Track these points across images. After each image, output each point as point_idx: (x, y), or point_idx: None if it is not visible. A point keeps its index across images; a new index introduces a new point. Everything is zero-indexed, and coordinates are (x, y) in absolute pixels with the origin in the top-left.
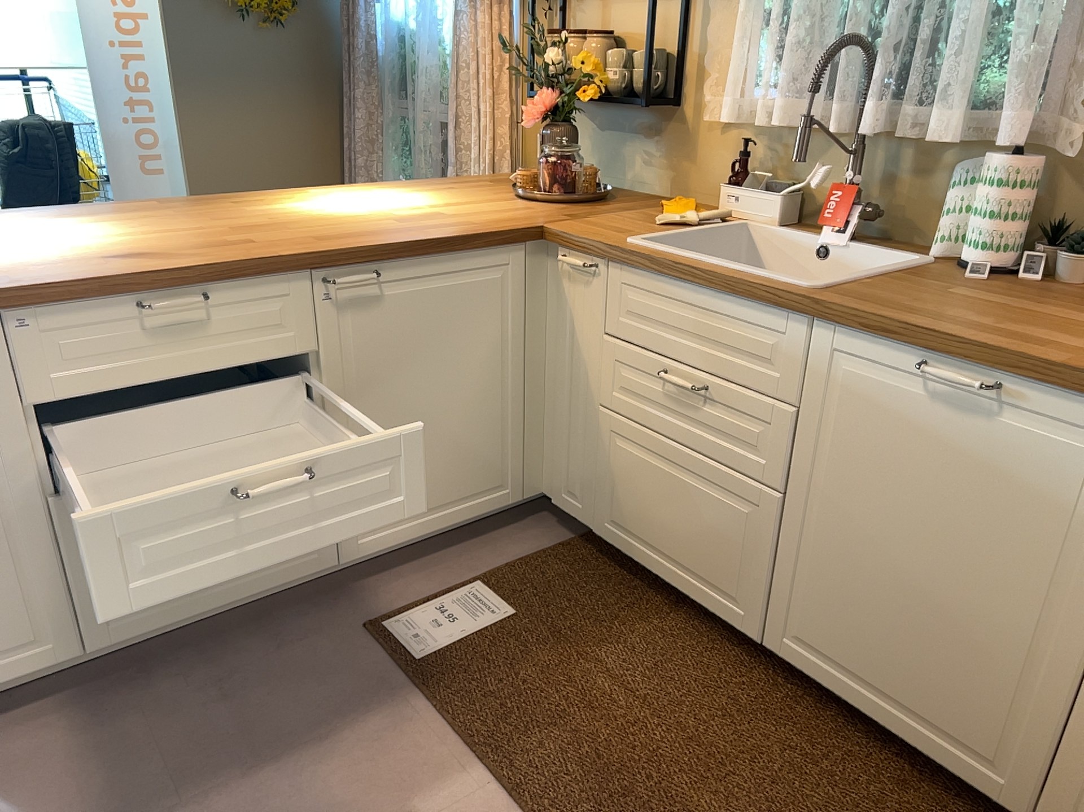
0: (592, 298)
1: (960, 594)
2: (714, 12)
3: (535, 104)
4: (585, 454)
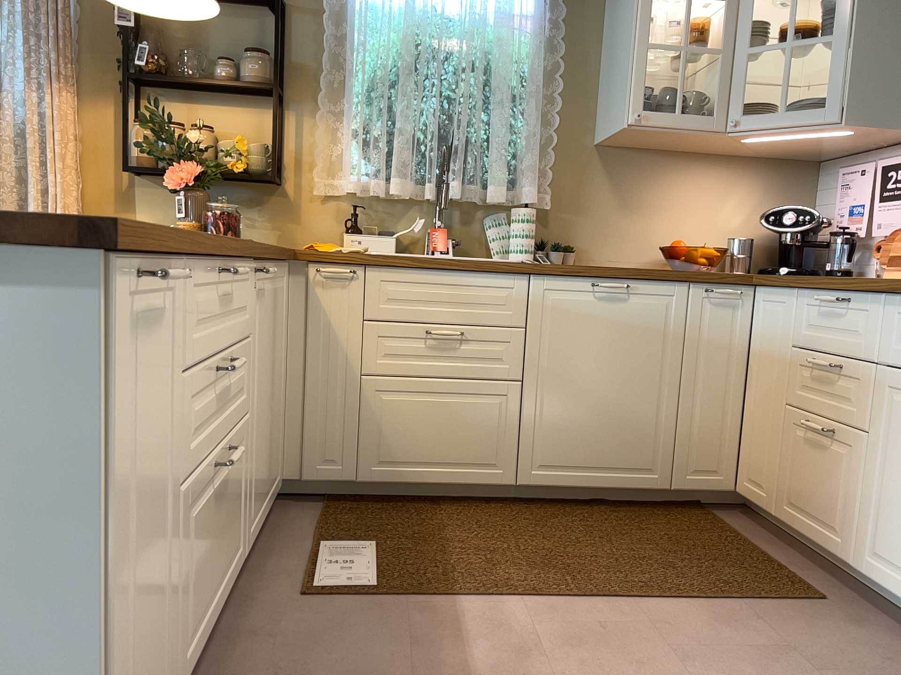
0: (348, 297)
1: (626, 390)
2: (321, 123)
3: (185, 170)
4: (344, 421)
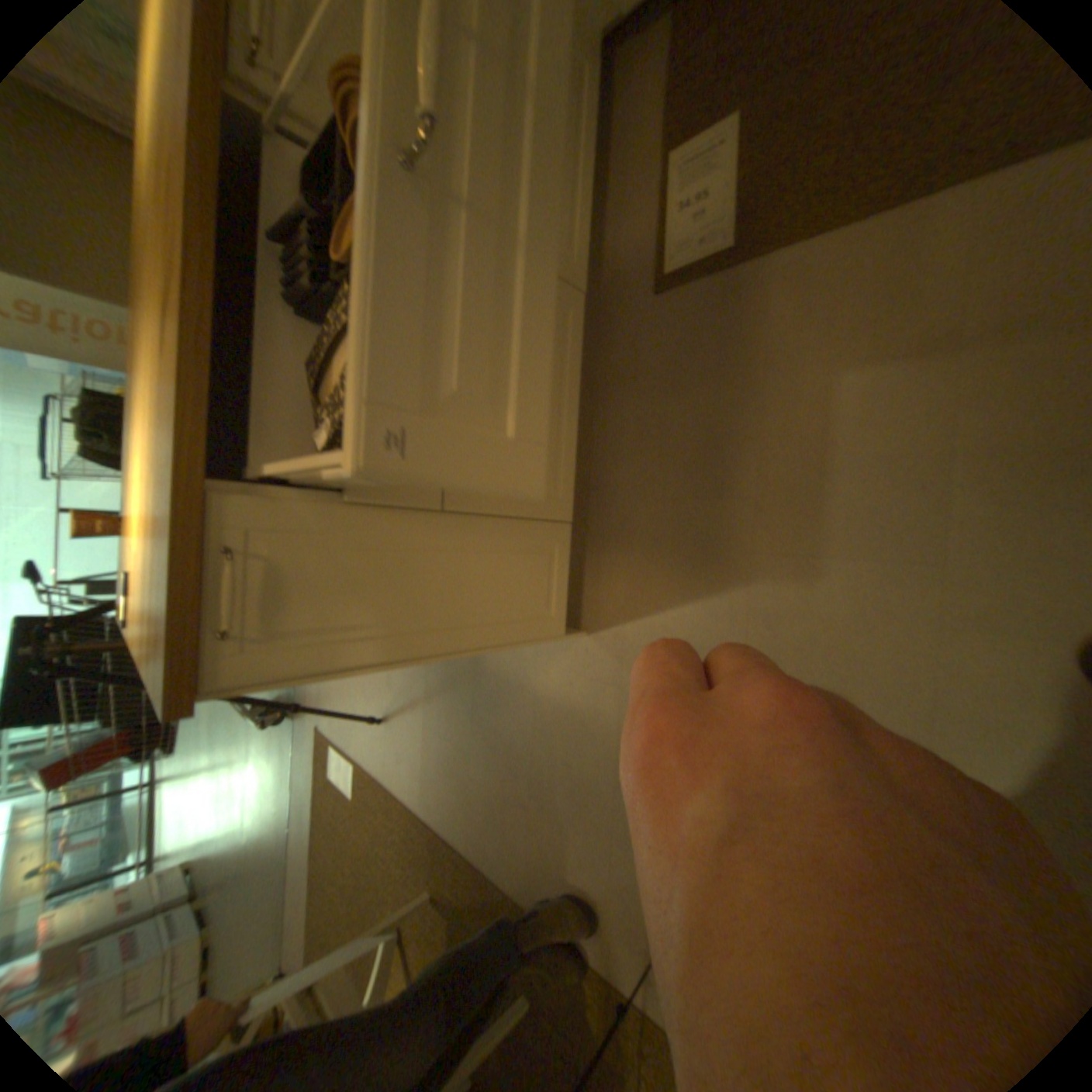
0: None
1: None
2: None
3: None
4: None
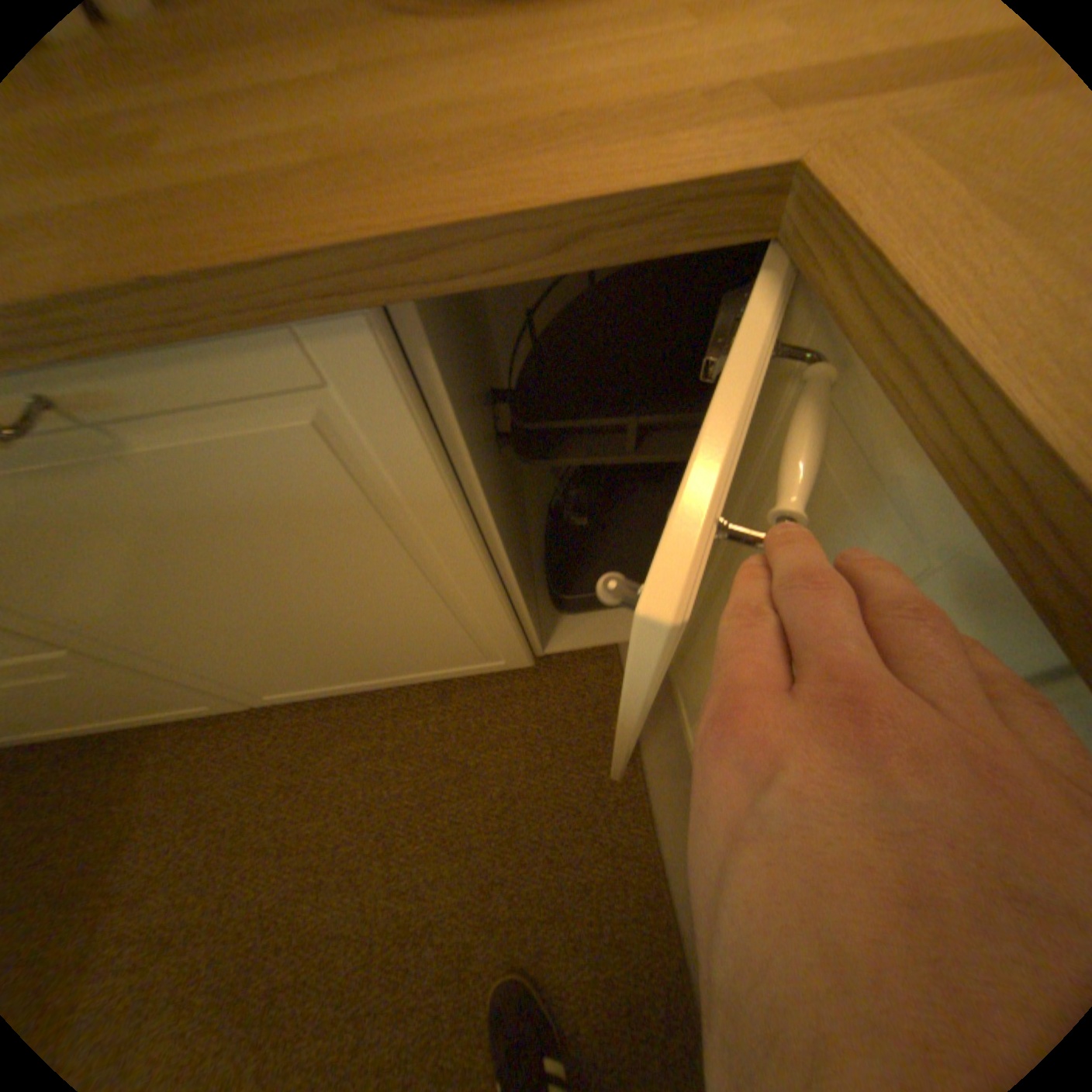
0: None
1: (350, 614)
2: None
3: None
4: None
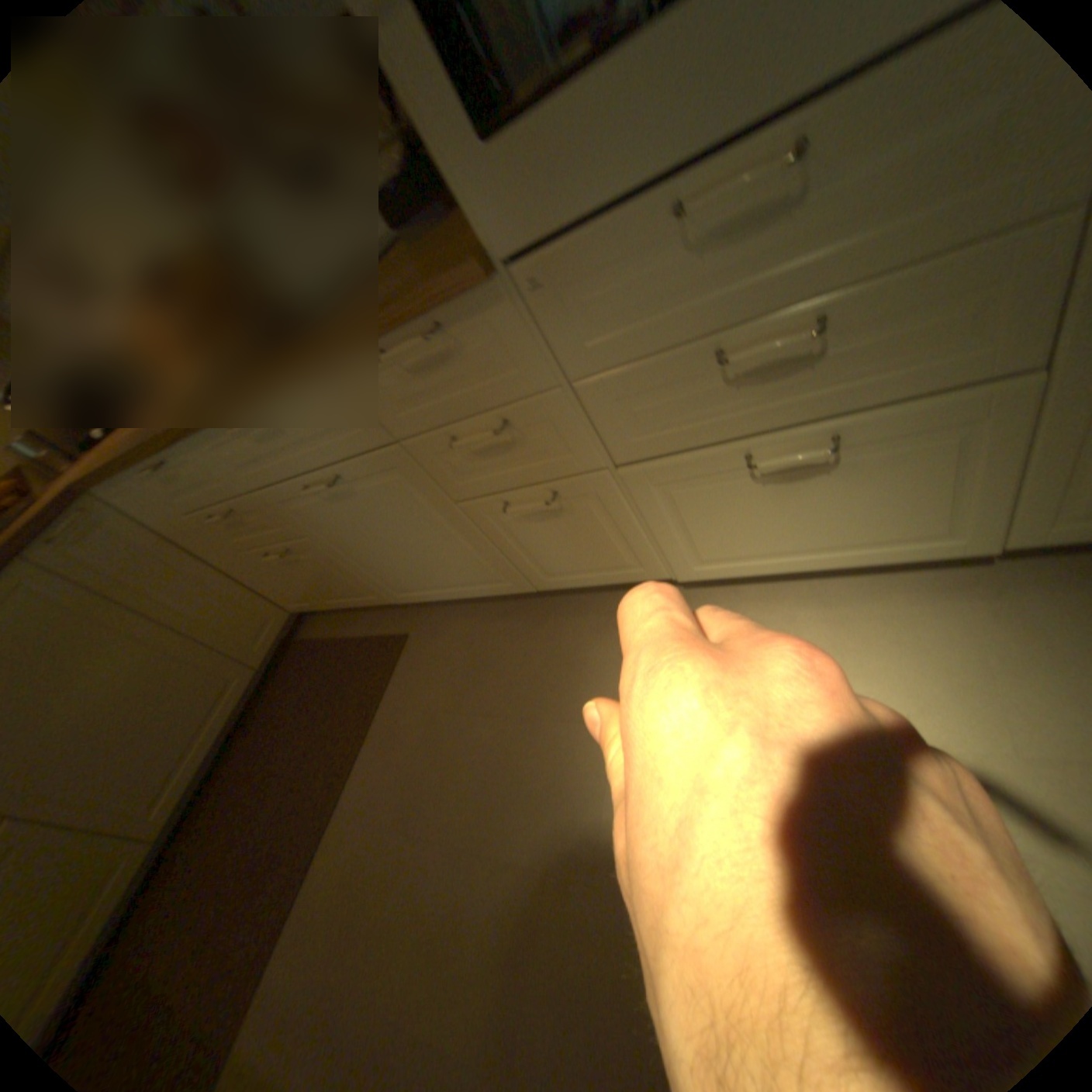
0: None
1: (117, 686)
2: None
3: None
4: None
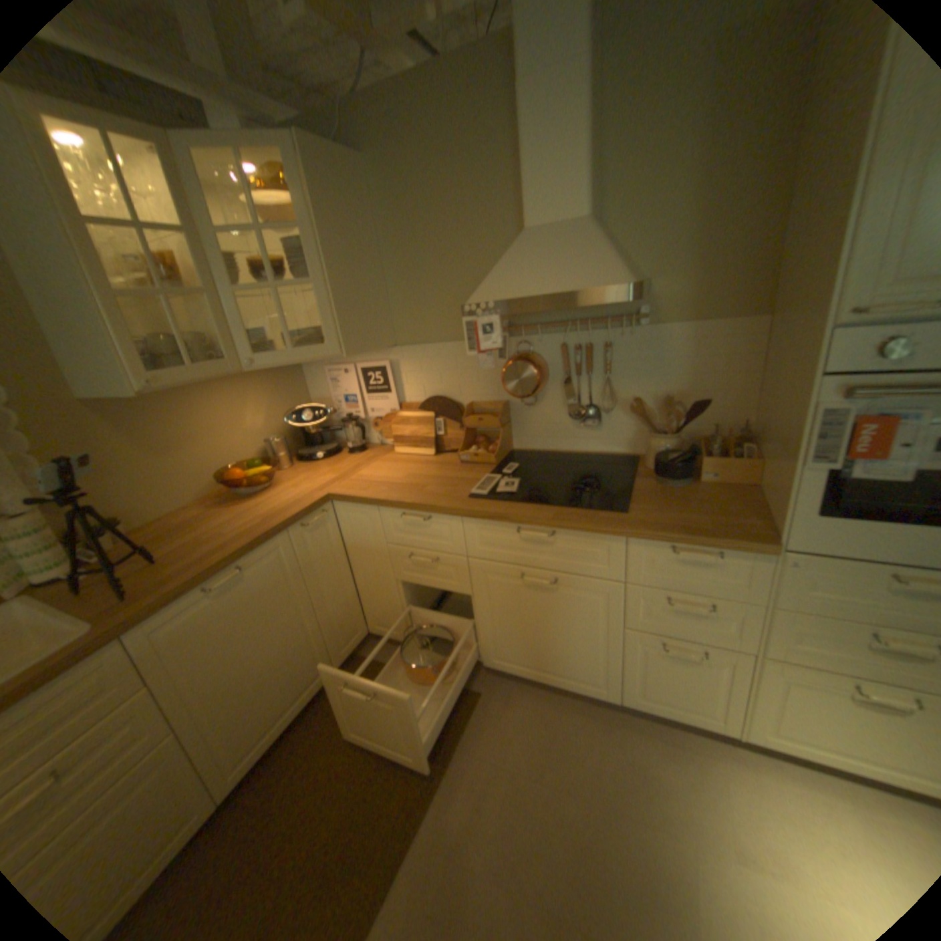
0: None
1: (276, 646)
2: None
3: None
4: None
